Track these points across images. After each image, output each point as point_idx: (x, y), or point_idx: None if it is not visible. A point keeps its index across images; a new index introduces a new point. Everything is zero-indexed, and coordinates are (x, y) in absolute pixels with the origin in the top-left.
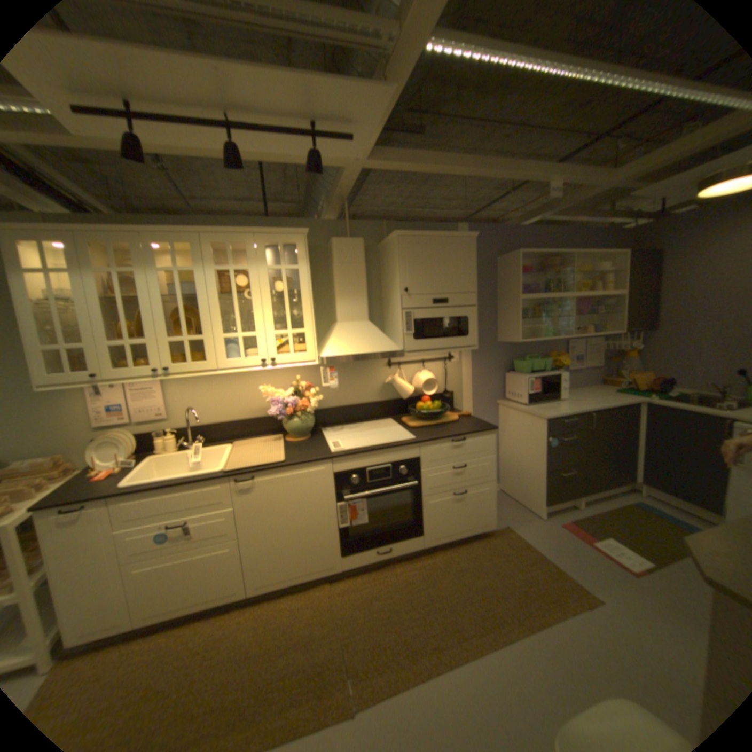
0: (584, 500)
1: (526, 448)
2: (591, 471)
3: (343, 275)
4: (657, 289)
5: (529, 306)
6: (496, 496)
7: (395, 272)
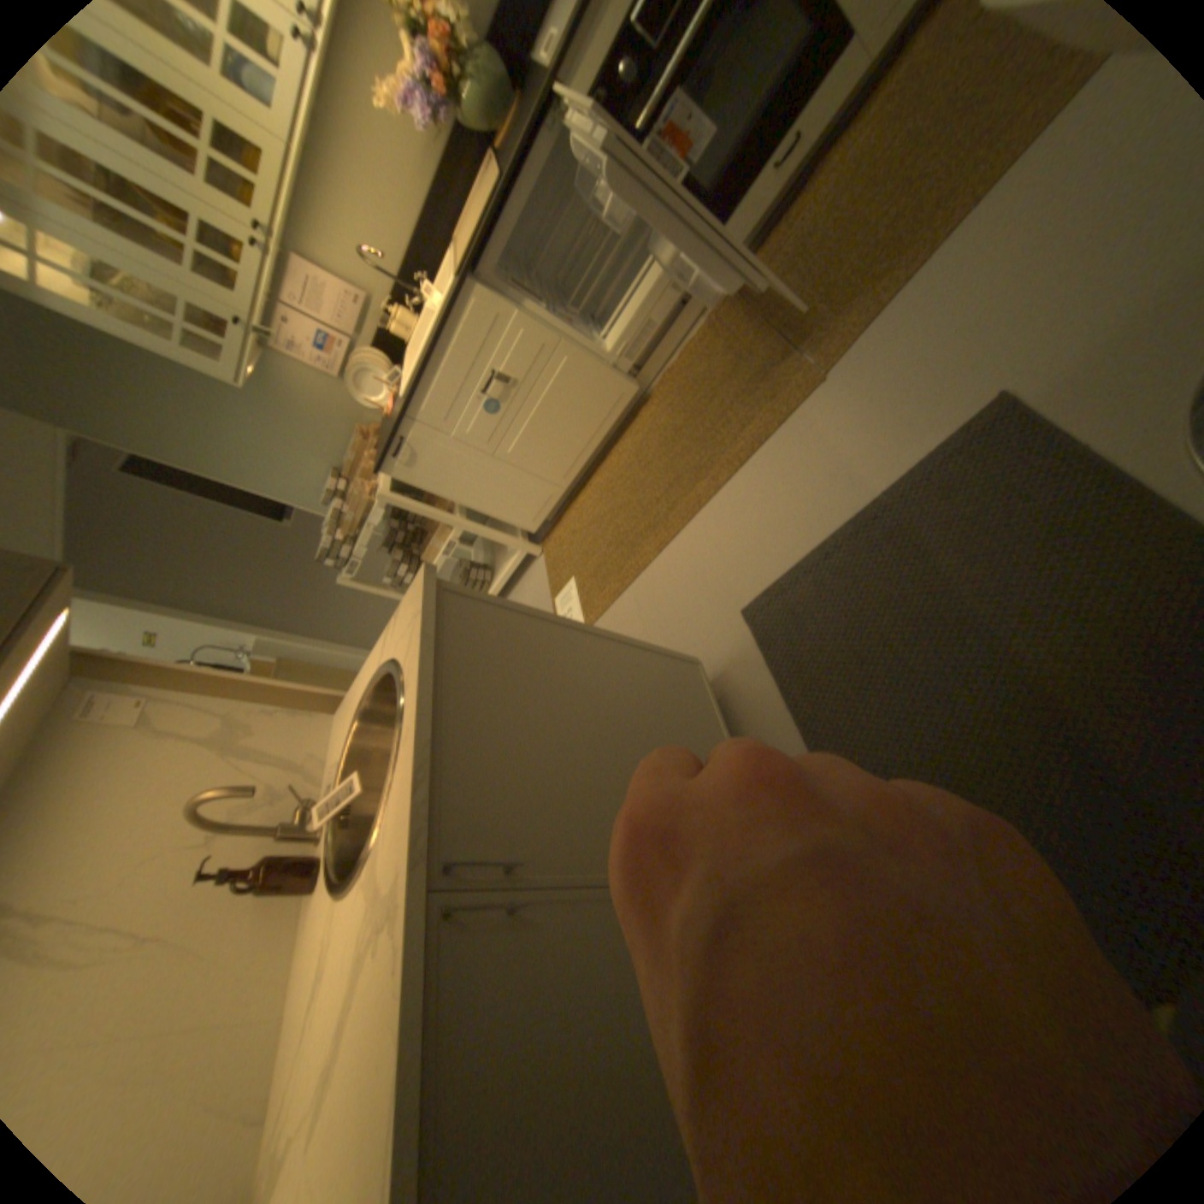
0: None
1: None
2: None
3: None
4: None
5: None
6: None
7: None
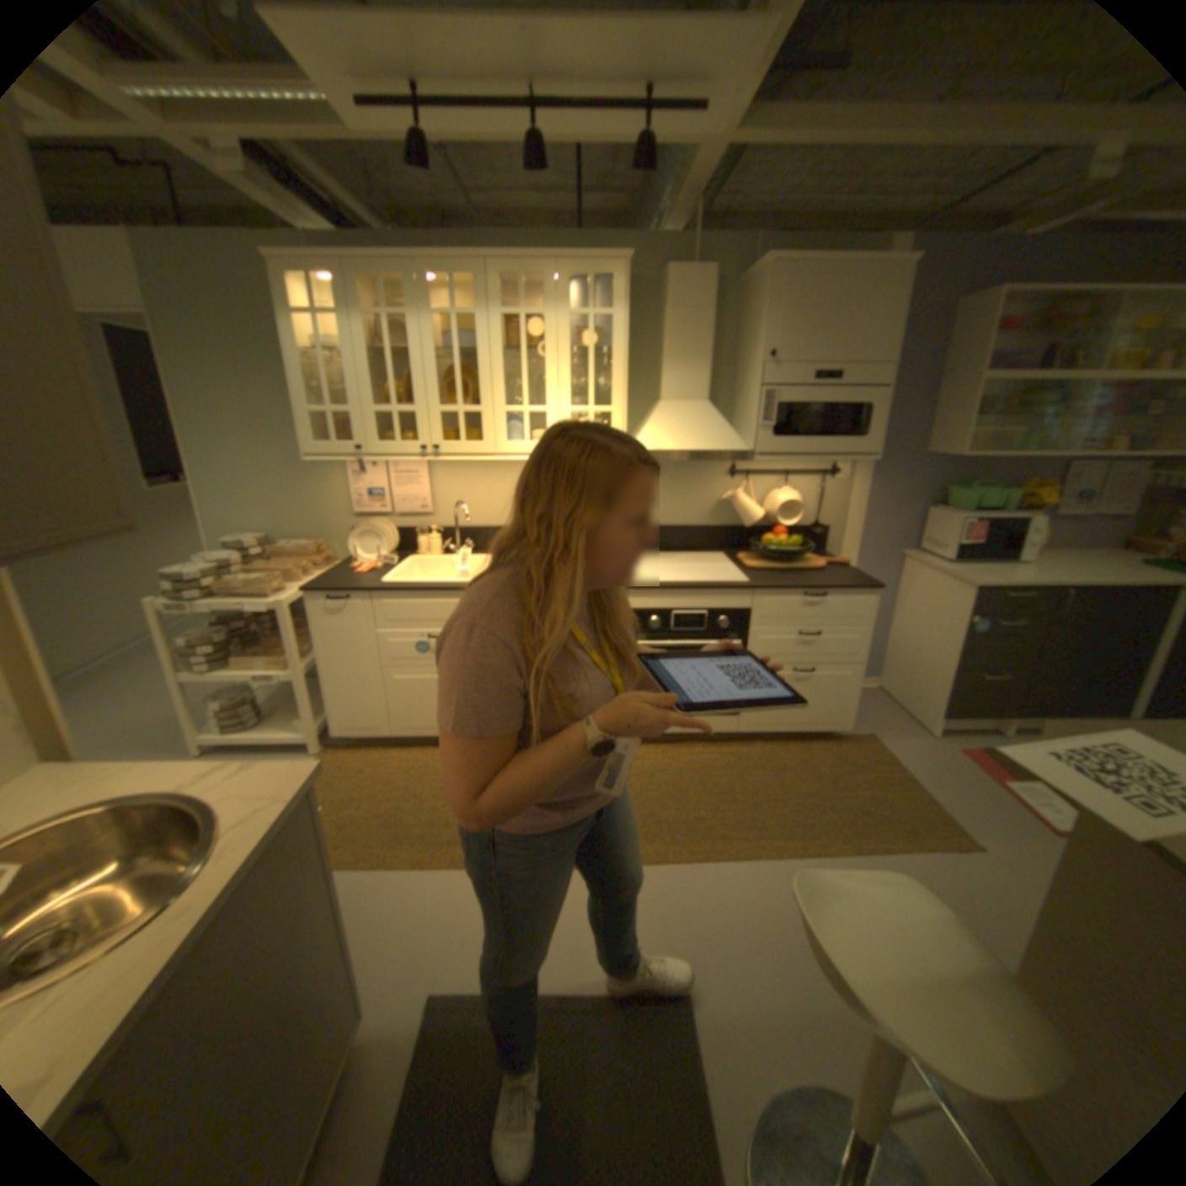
0: (1019, 723)
1: (934, 628)
2: (1044, 682)
3: (680, 325)
4: None
5: (1005, 392)
6: (862, 685)
7: (762, 322)
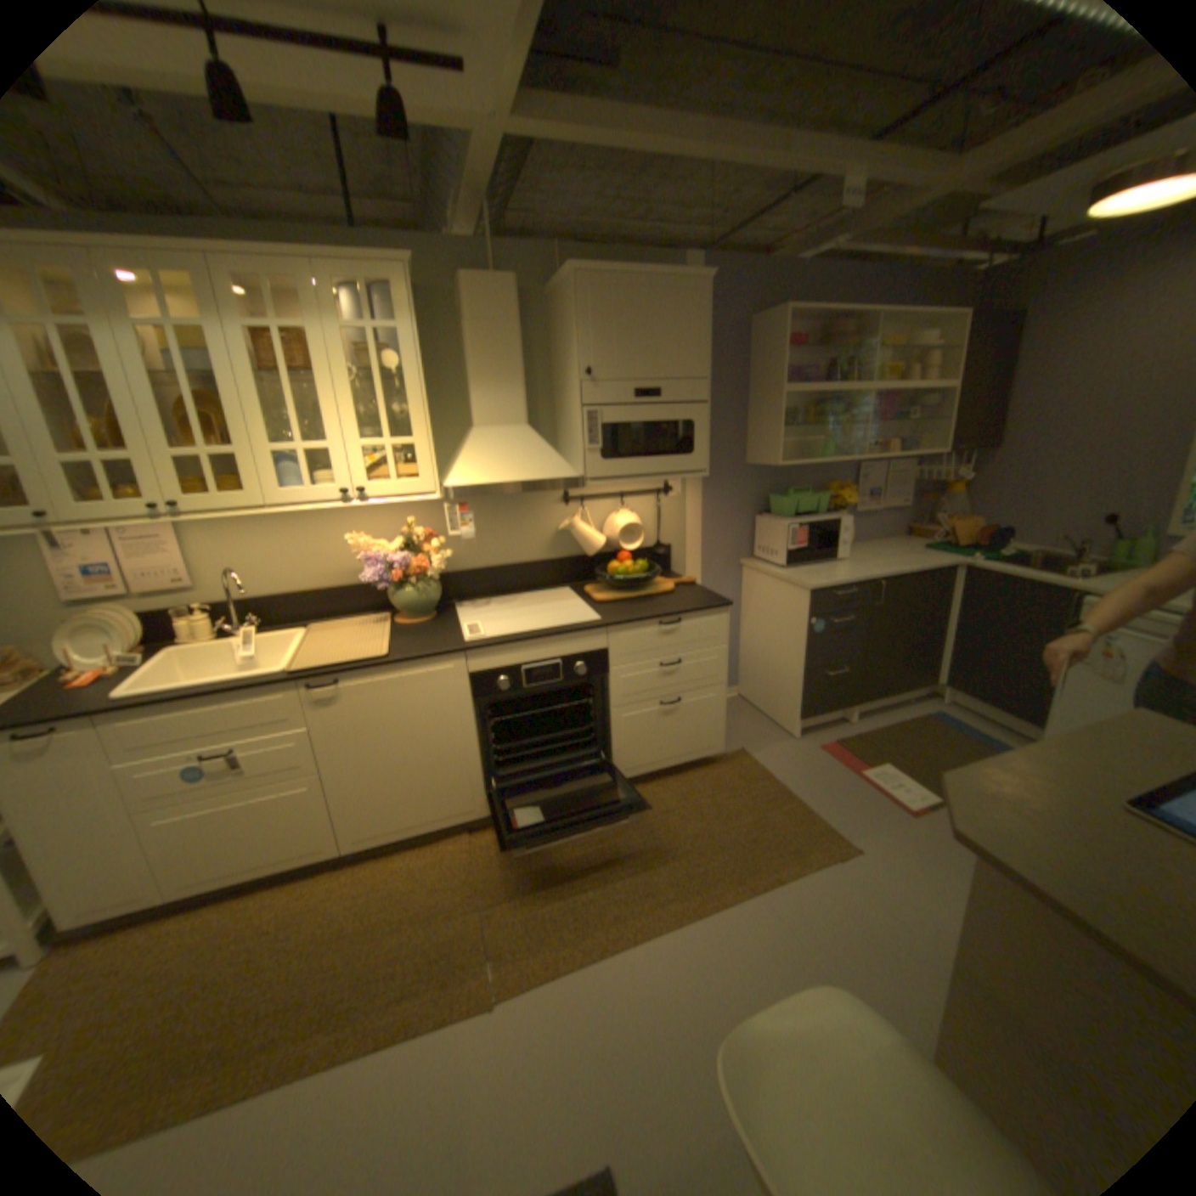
0: (859, 709)
1: (777, 633)
2: (872, 668)
3: (481, 342)
4: (1008, 379)
5: (800, 404)
6: (725, 705)
7: (570, 338)
